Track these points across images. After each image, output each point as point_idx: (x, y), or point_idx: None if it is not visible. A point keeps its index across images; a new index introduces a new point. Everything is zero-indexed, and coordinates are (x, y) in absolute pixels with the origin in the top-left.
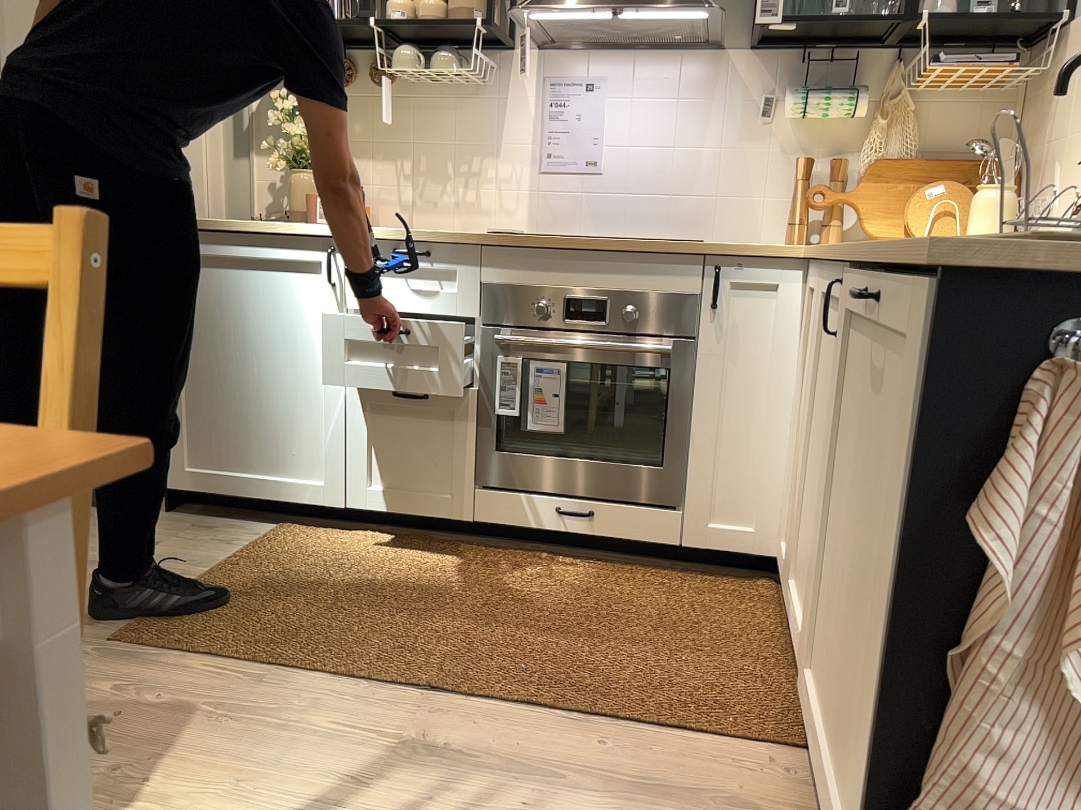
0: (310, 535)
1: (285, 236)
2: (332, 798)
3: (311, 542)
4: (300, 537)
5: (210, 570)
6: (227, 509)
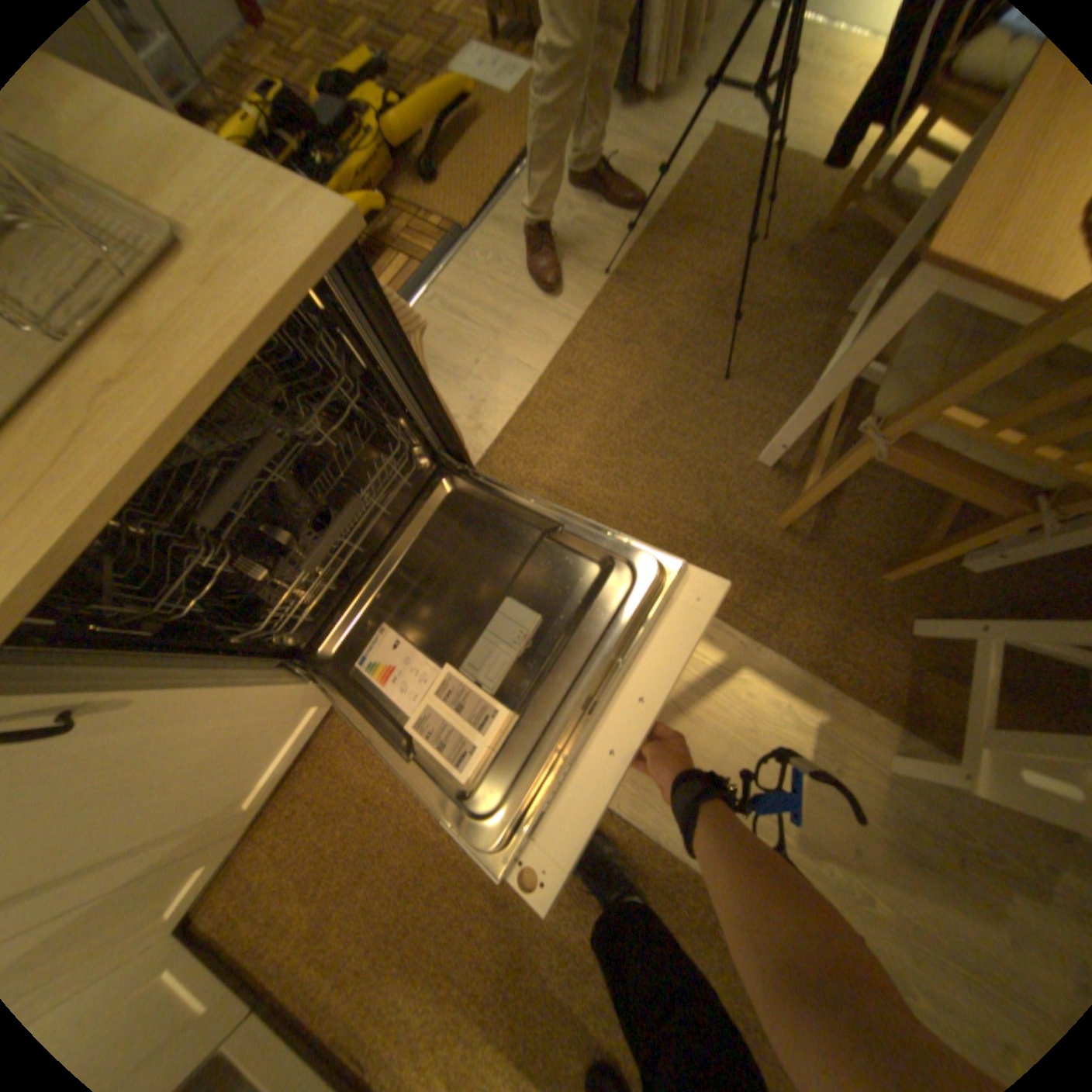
0: None
1: None
2: (696, 711)
3: None
4: None
5: None
6: None
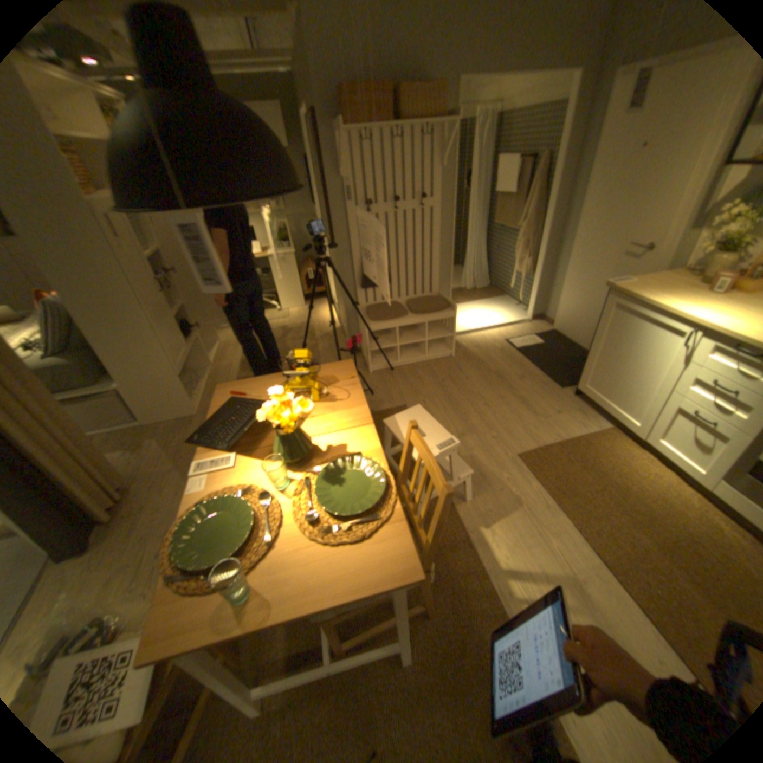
0: (624, 443)
1: (674, 314)
2: (540, 574)
3: (622, 448)
4: (618, 442)
5: (570, 440)
6: (600, 406)
